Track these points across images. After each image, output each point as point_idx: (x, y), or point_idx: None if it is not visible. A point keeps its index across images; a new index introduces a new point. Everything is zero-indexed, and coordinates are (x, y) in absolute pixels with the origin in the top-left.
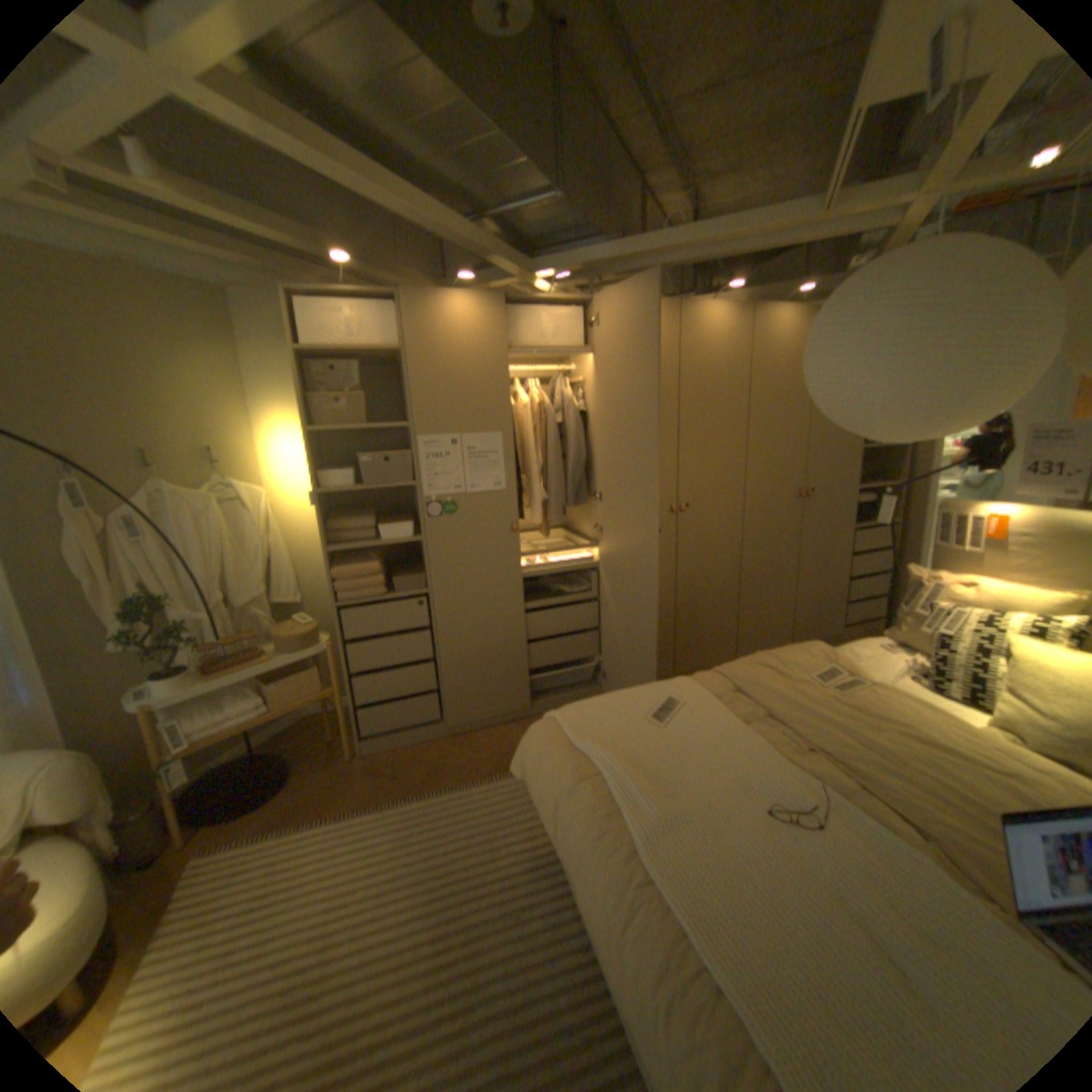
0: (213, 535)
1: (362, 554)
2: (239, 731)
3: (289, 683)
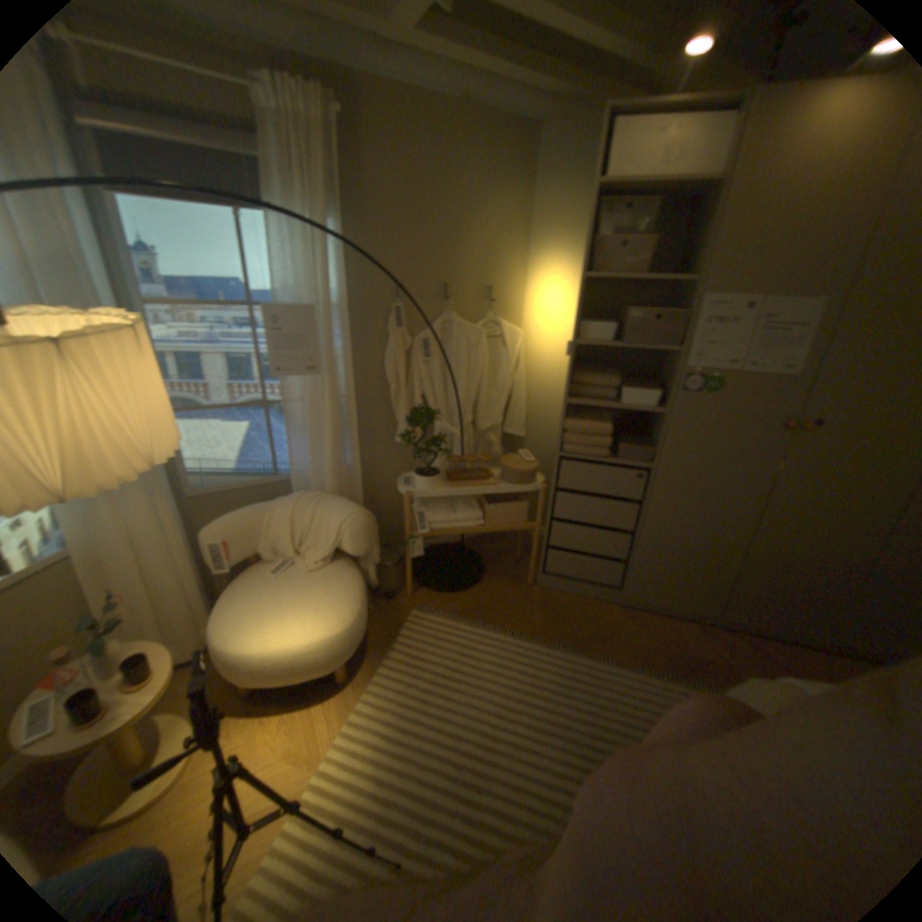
0: (479, 365)
1: (597, 410)
2: (464, 531)
3: (506, 507)
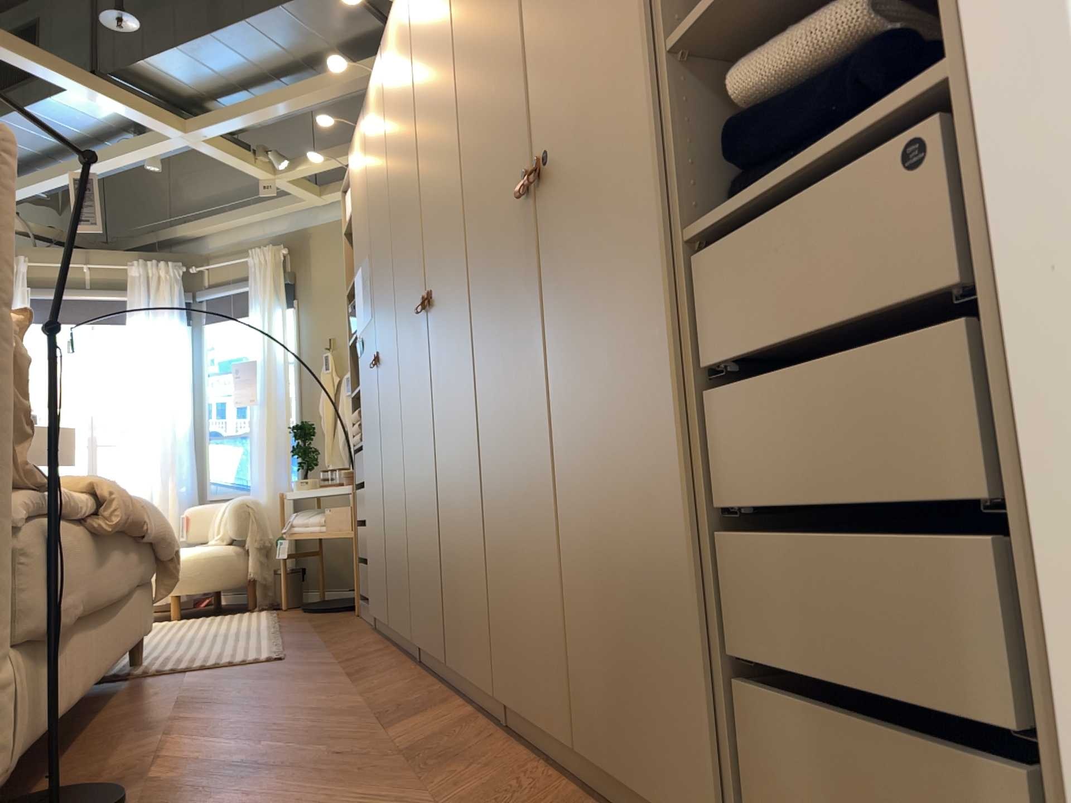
0: None
1: None
2: (315, 532)
3: (341, 508)
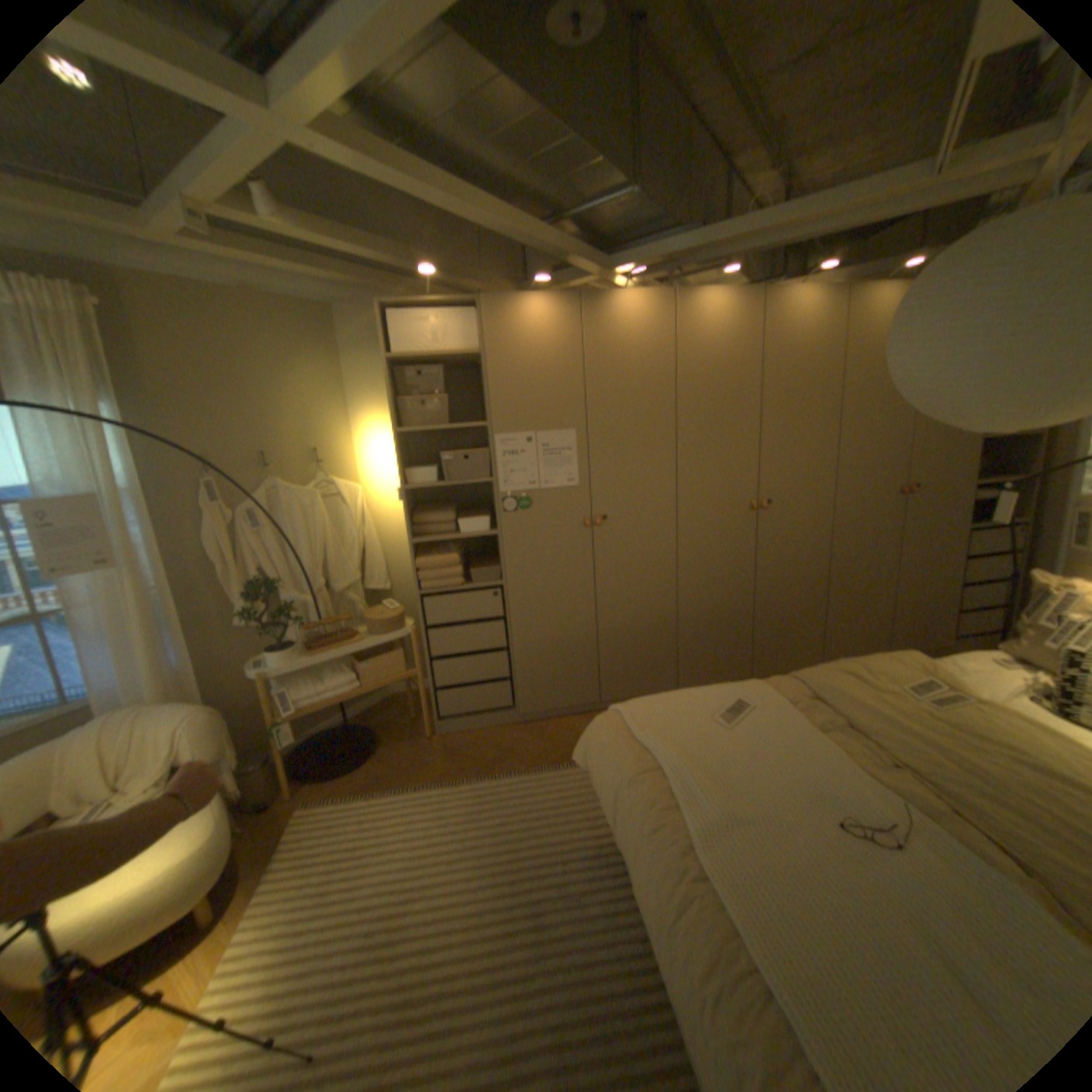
0: (318, 526)
1: (443, 546)
2: (336, 701)
3: (378, 661)
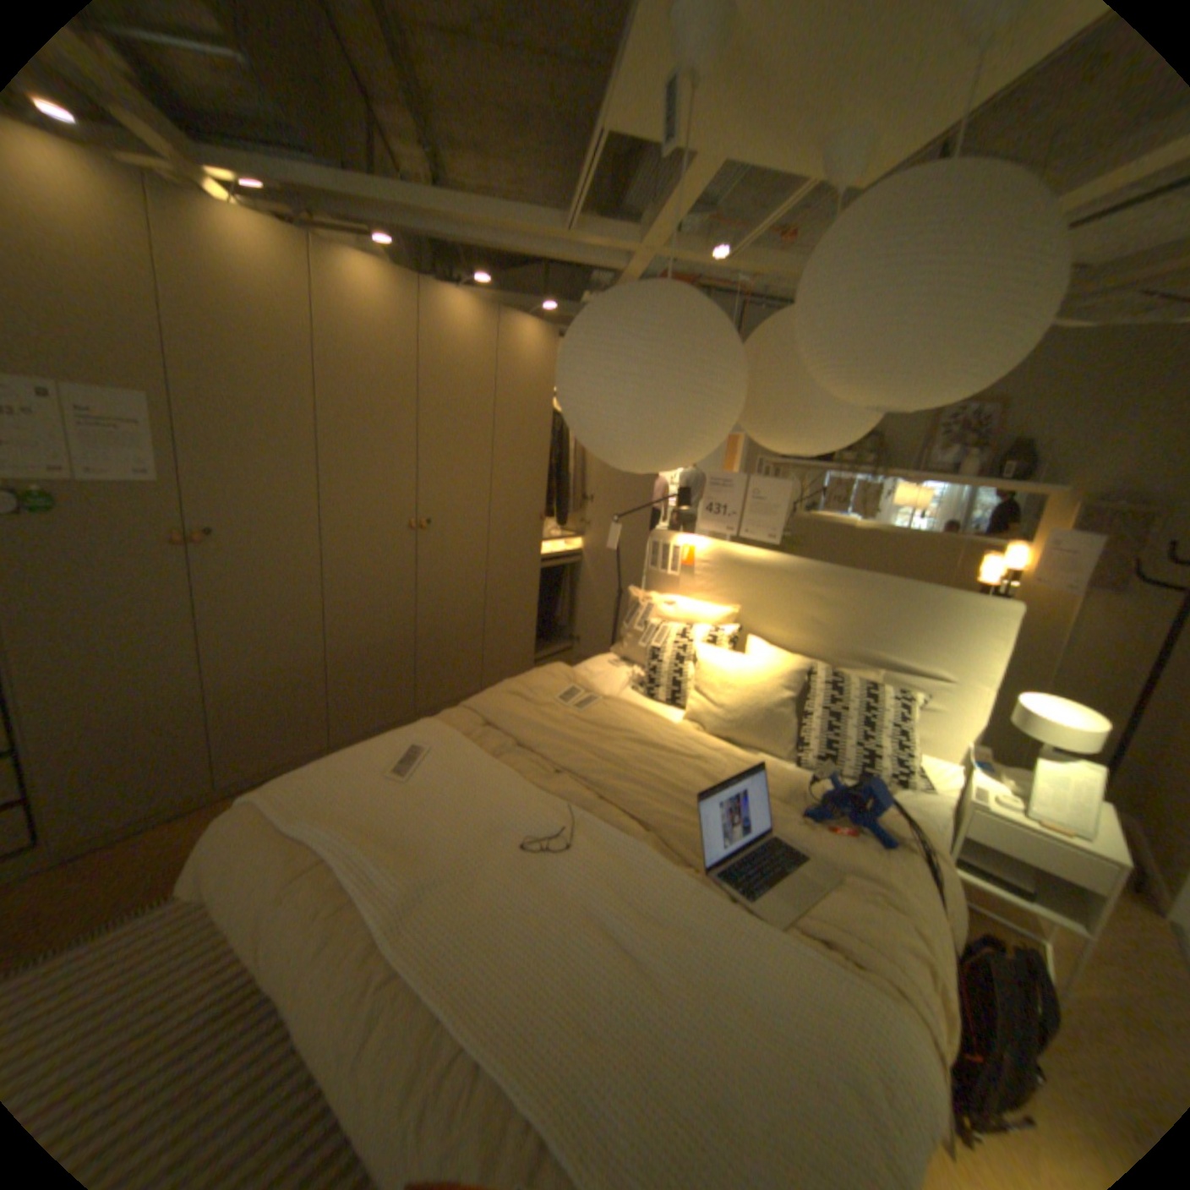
0: None
1: None
2: None
3: None
